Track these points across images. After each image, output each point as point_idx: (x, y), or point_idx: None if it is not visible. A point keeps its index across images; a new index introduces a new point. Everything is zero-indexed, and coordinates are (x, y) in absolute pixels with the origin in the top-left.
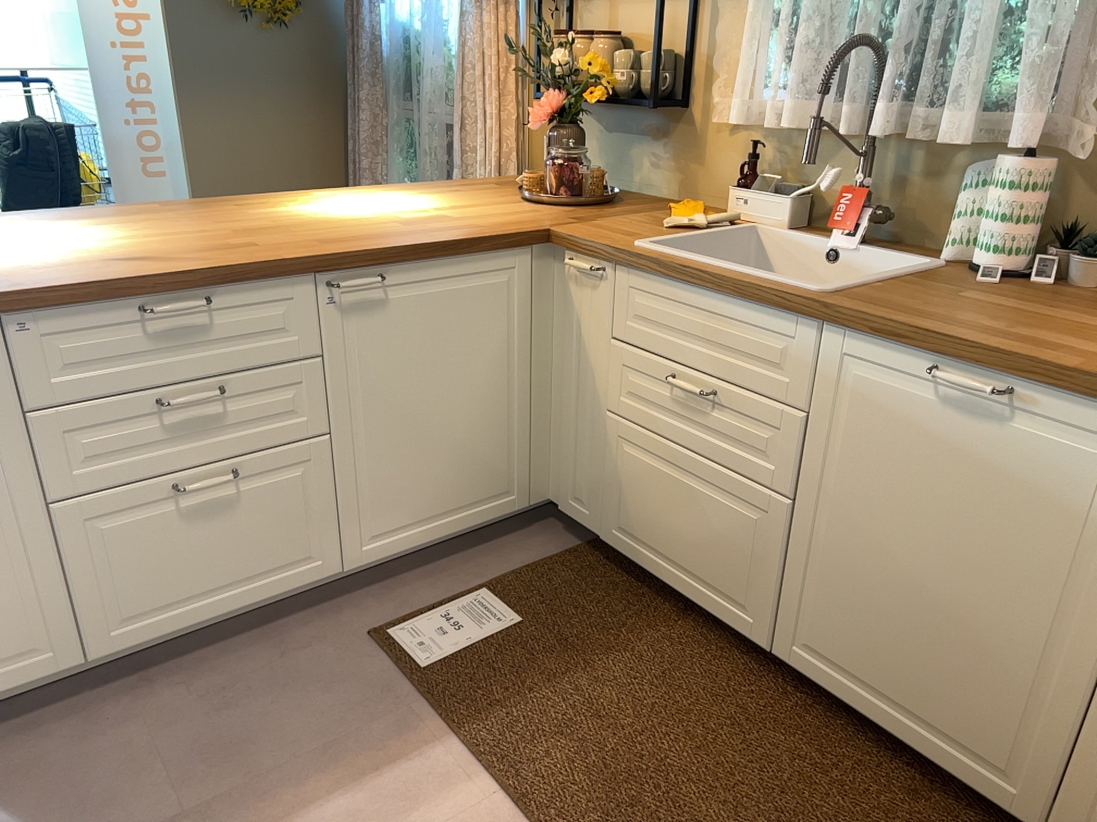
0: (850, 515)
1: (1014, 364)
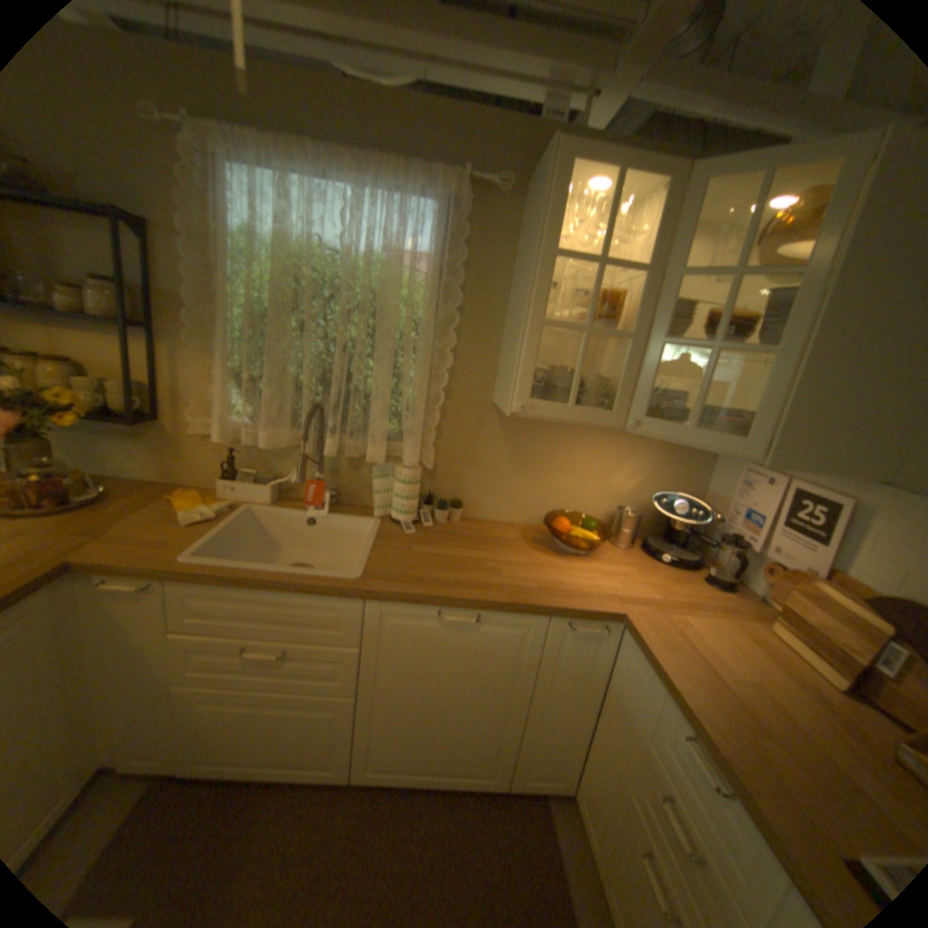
0: (396, 696)
1: (482, 606)
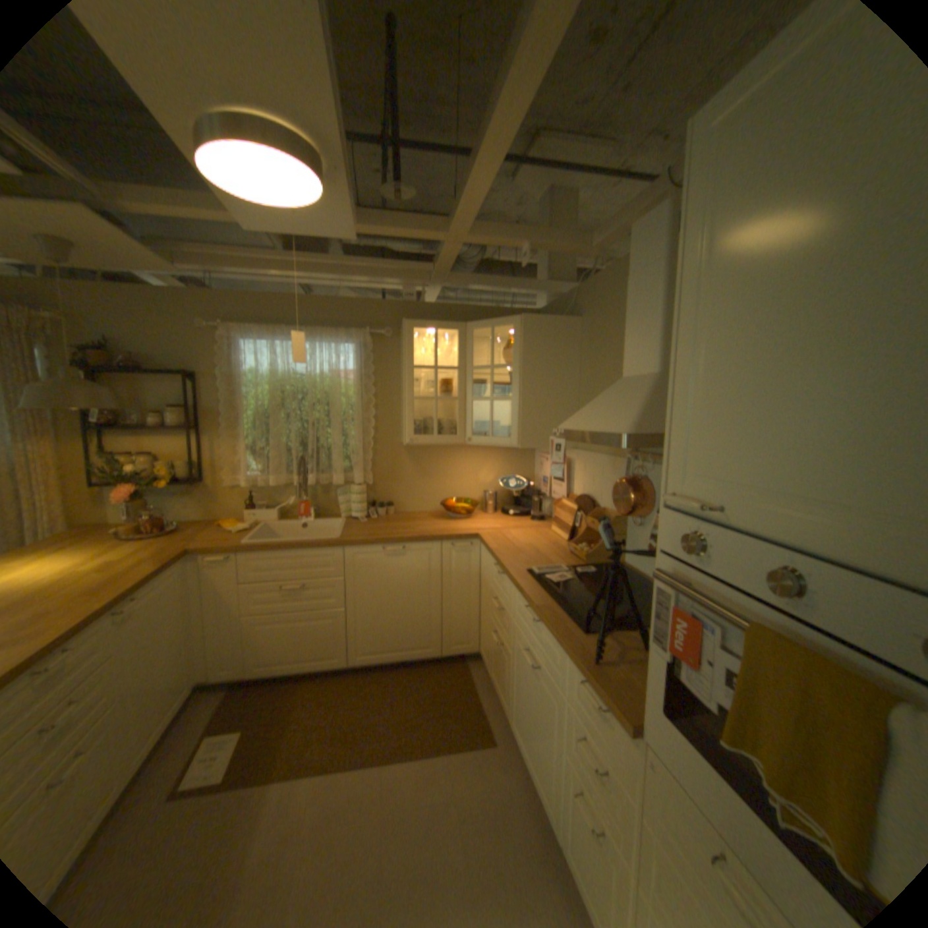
0: (367, 602)
1: (404, 540)
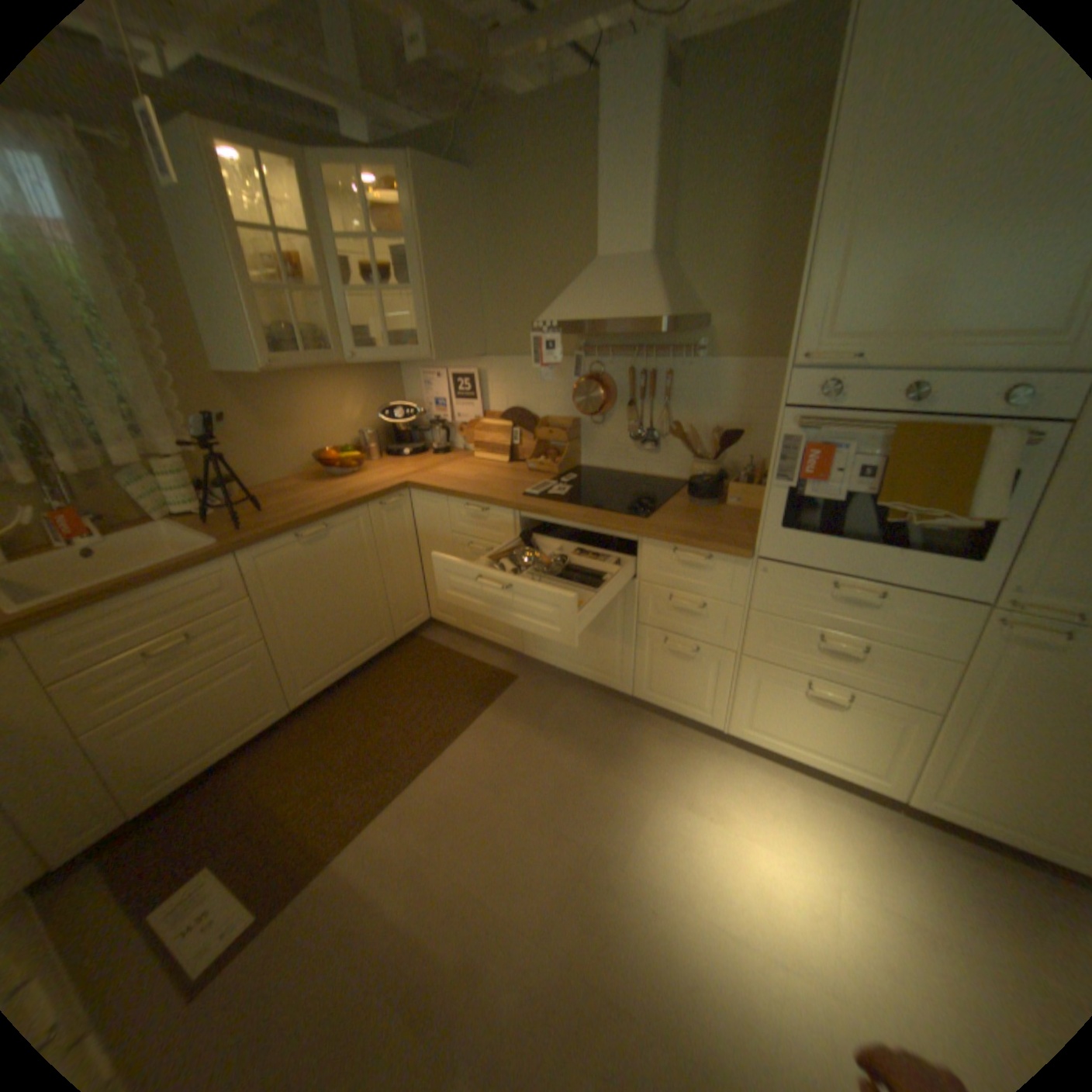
0: (294, 618)
1: (323, 516)
